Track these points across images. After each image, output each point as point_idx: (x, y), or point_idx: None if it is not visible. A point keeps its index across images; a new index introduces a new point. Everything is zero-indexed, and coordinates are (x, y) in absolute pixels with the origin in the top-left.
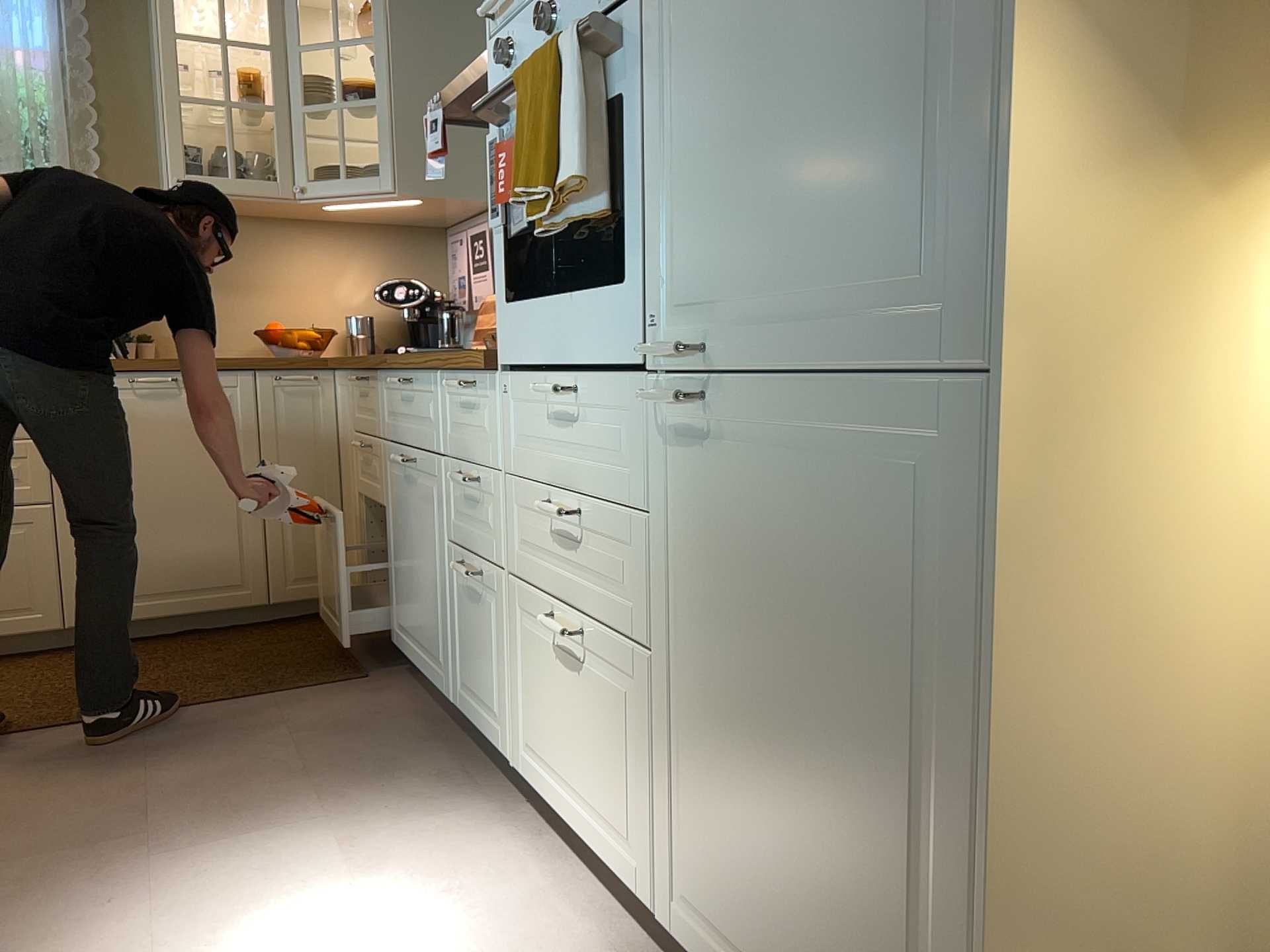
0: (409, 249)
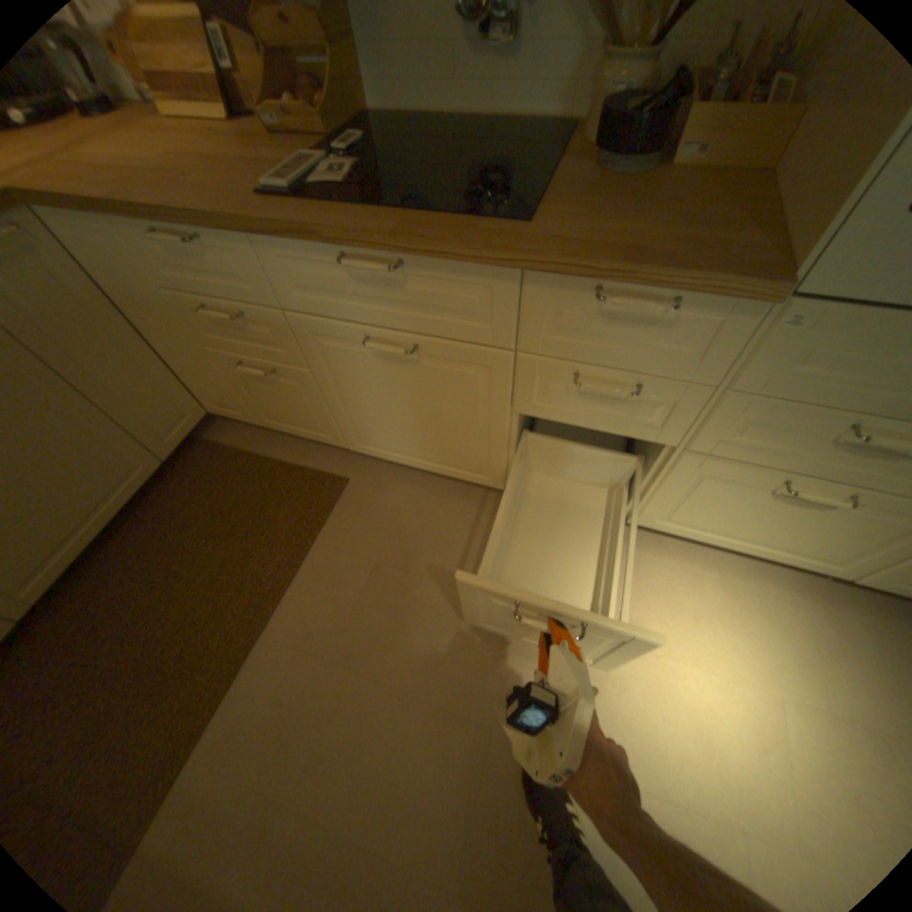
0: None
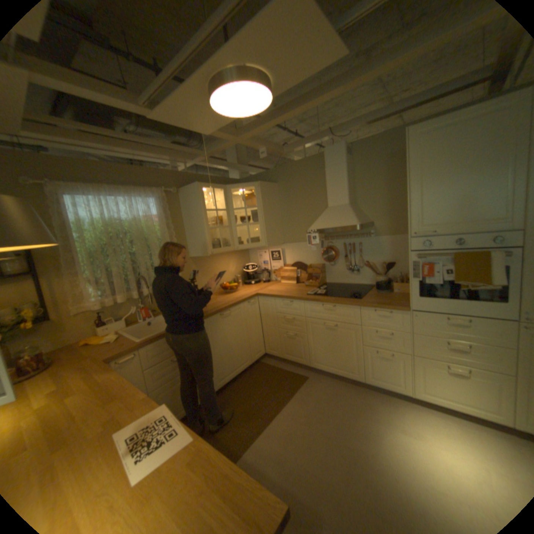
0: (241, 254)
